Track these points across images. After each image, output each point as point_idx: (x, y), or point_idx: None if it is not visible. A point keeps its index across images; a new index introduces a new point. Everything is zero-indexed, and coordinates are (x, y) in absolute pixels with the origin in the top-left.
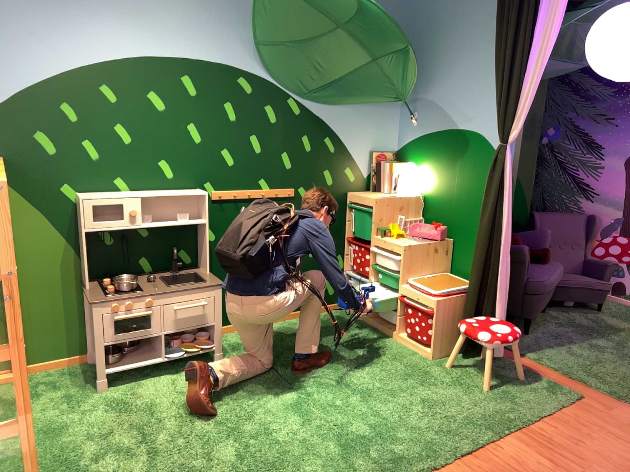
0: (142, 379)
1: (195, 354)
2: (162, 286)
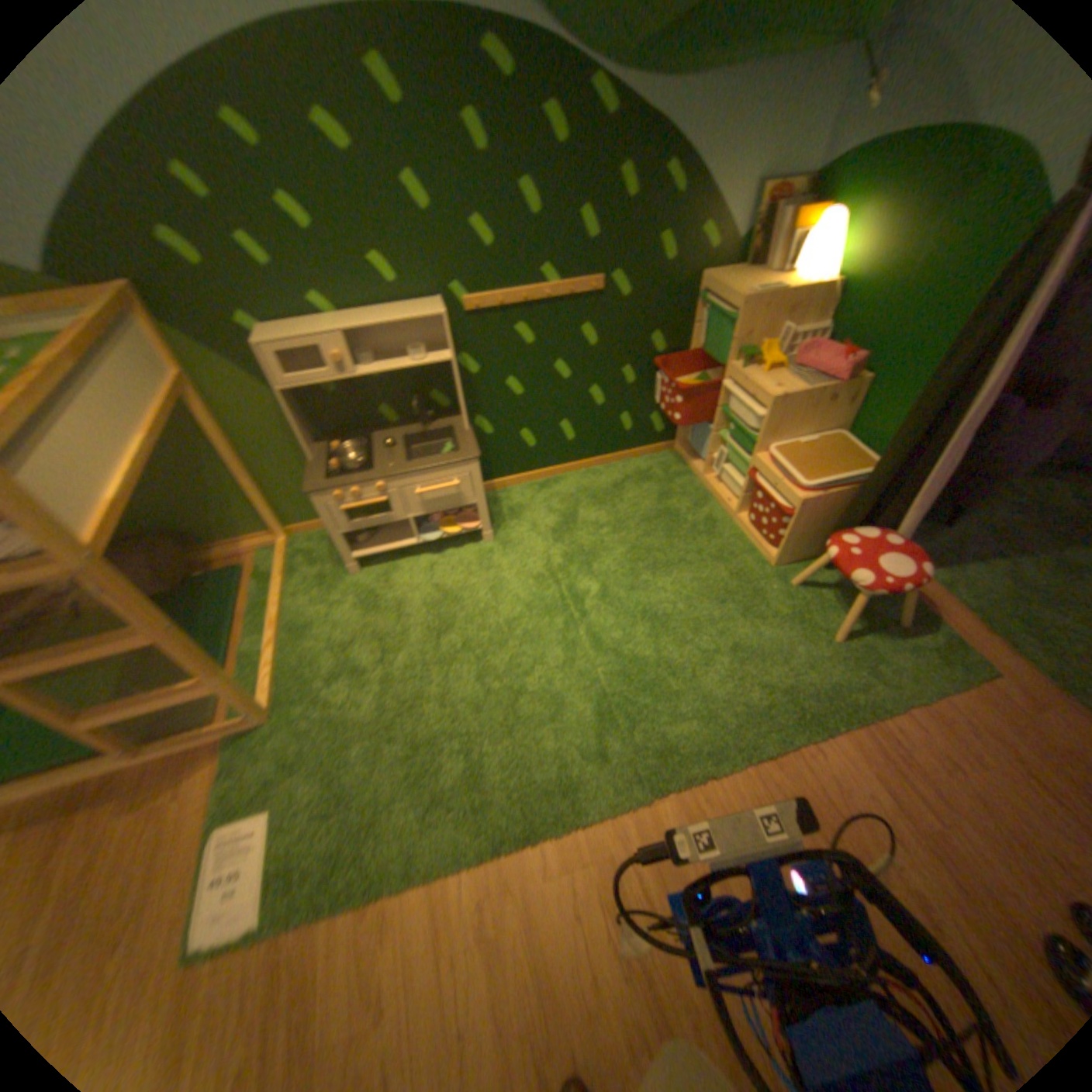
0: (395, 562)
1: (456, 536)
2: (397, 461)
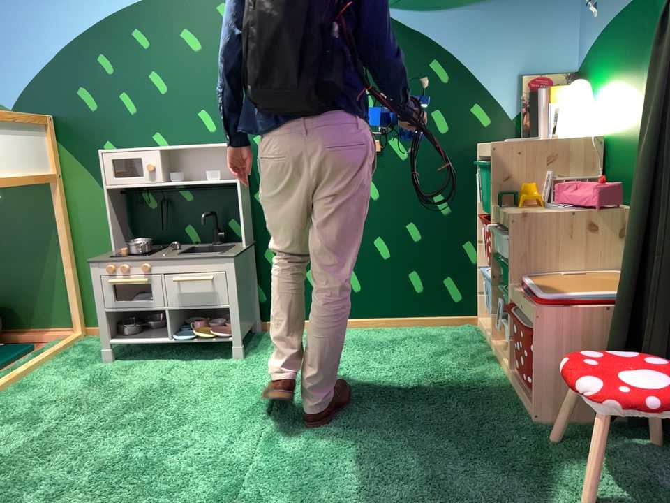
0: (145, 361)
1: (207, 345)
2: (169, 254)
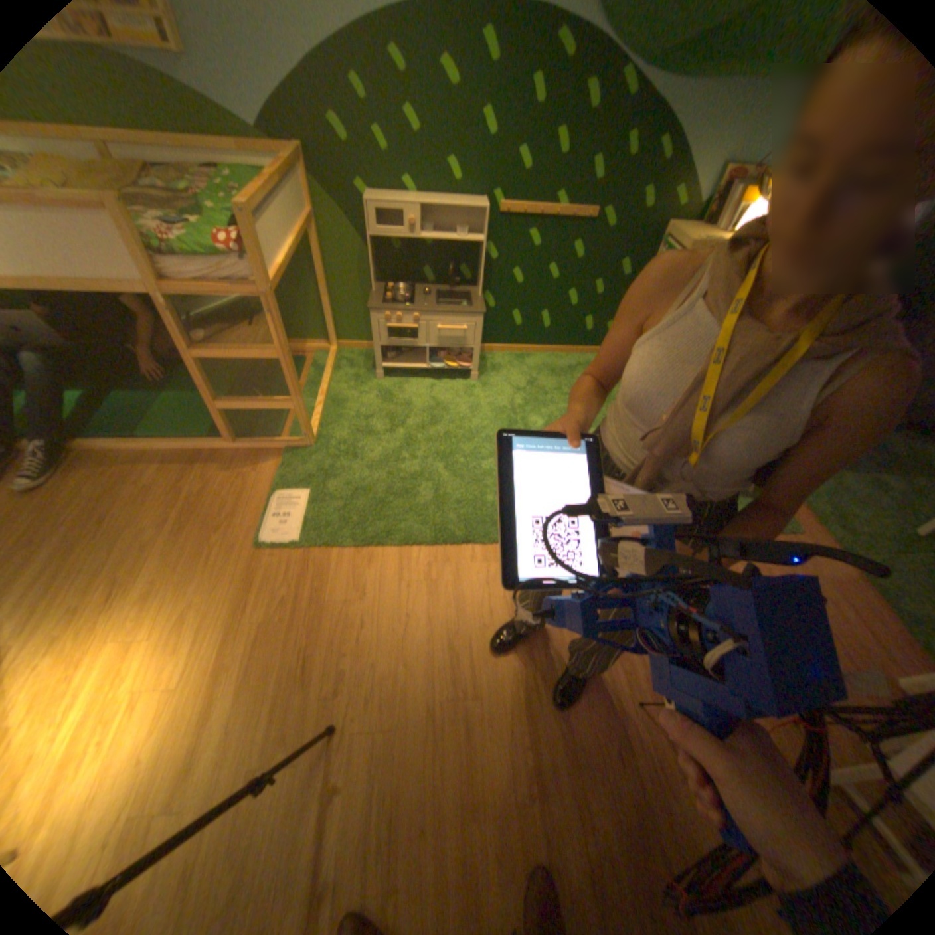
0: (406, 379)
1: (452, 371)
2: (428, 305)
